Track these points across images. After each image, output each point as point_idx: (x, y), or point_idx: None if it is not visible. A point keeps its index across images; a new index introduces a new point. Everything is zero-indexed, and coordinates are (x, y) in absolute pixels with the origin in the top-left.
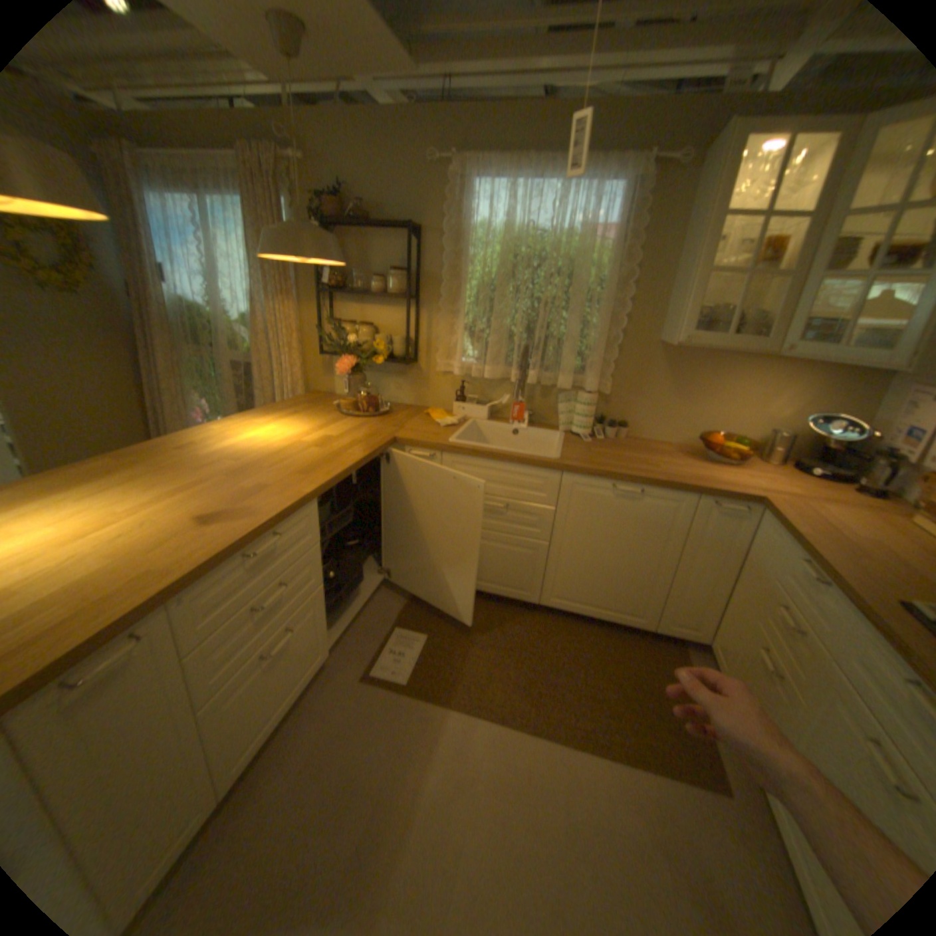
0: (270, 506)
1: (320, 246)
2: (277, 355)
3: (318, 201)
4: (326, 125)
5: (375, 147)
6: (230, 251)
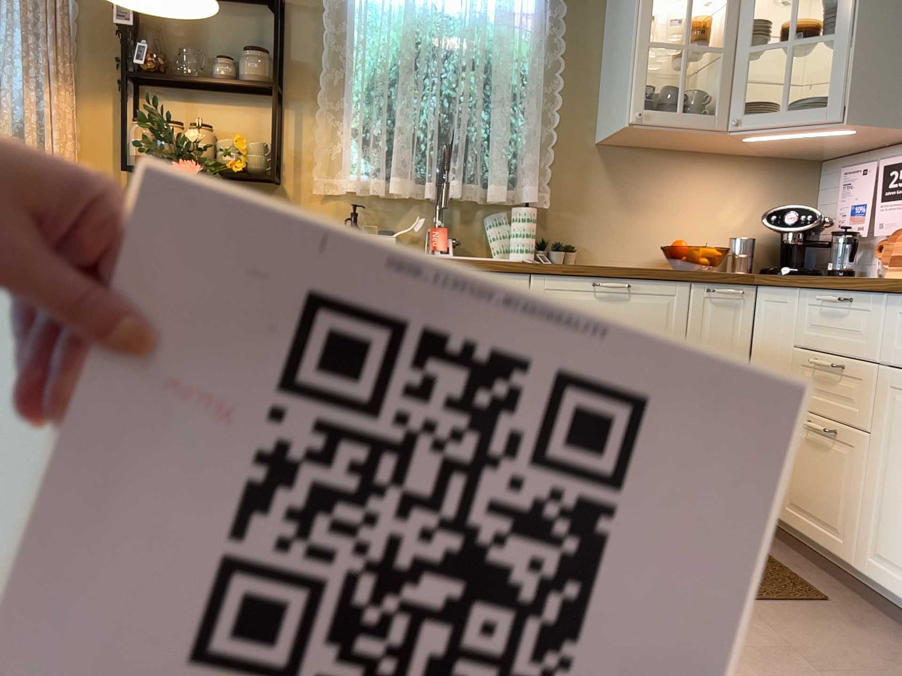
0: None
1: None
2: None
3: None
4: None
5: None
6: None
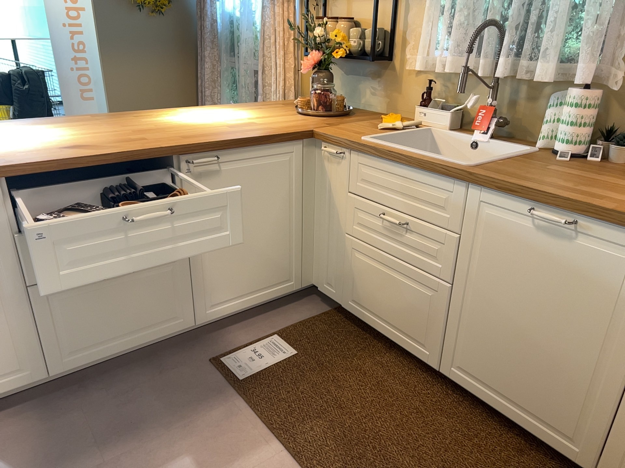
0: (123, 148)
1: None
2: (276, 60)
3: None
4: None
5: None
6: None
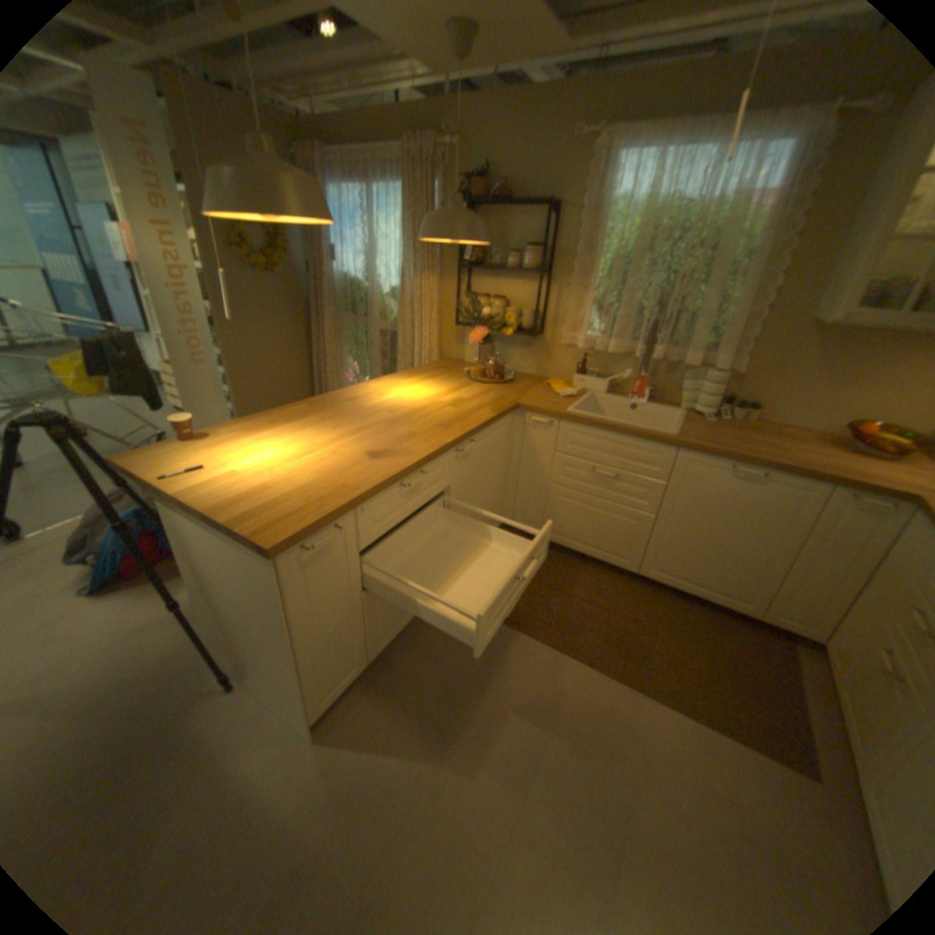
0: (420, 450)
1: (471, 228)
2: (419, 324)
3: (468, 181)
4: (482, 108)
5: (525, 125)
6: (389, 231)
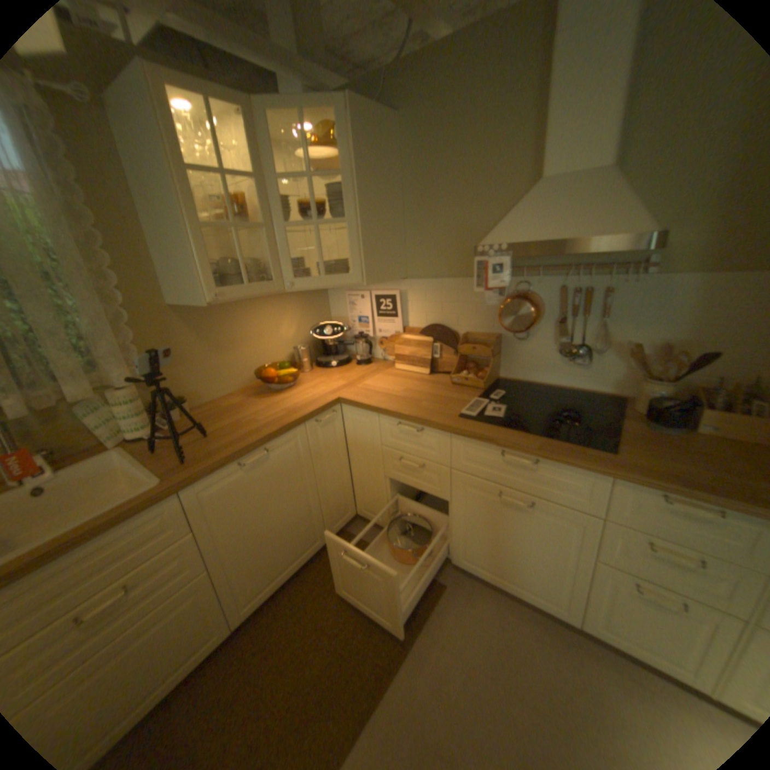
0: None
1: None
2: None
3: None
4: None
5: None
6: None
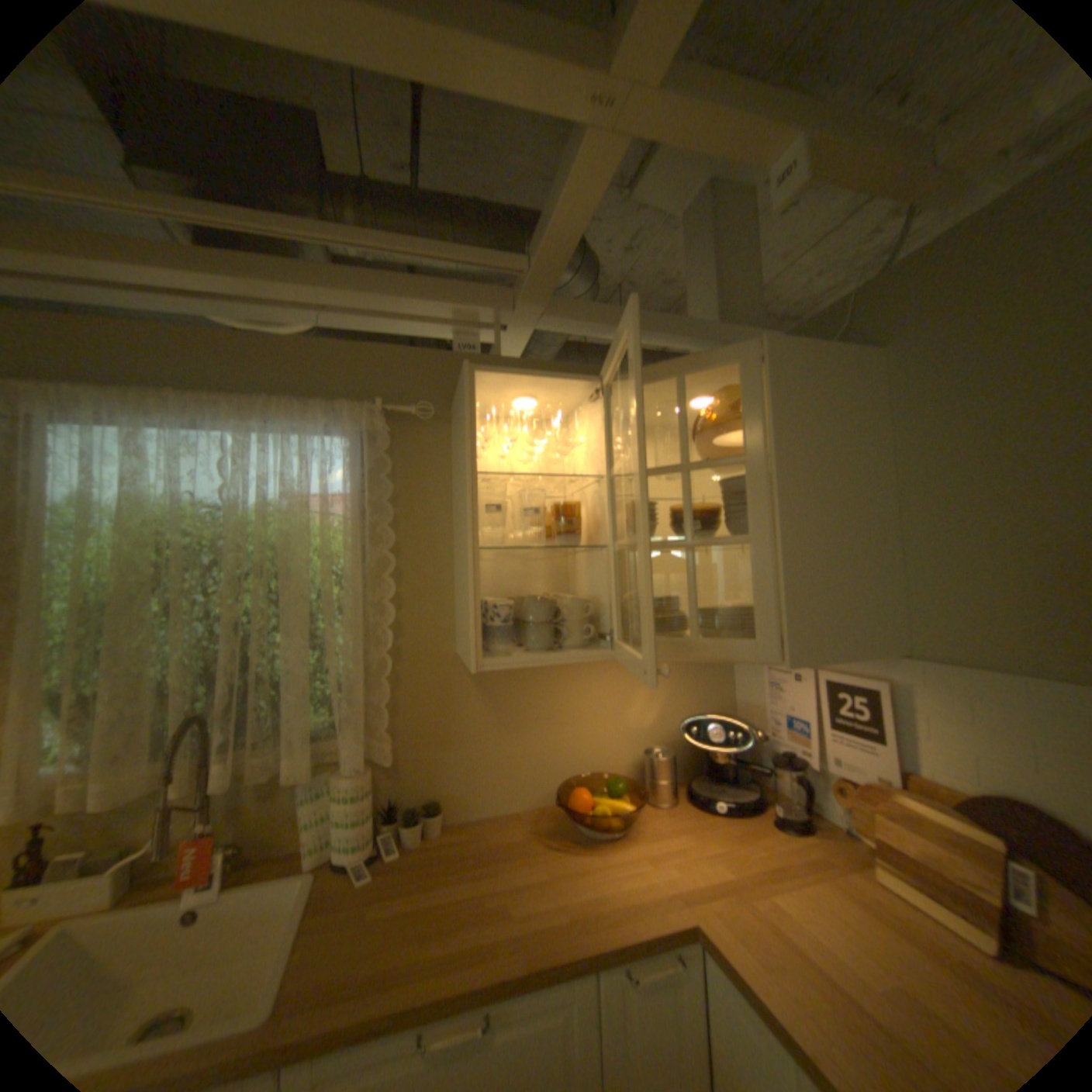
0: None
1: None
2: None
3: None
4: None
5: None
6: None
